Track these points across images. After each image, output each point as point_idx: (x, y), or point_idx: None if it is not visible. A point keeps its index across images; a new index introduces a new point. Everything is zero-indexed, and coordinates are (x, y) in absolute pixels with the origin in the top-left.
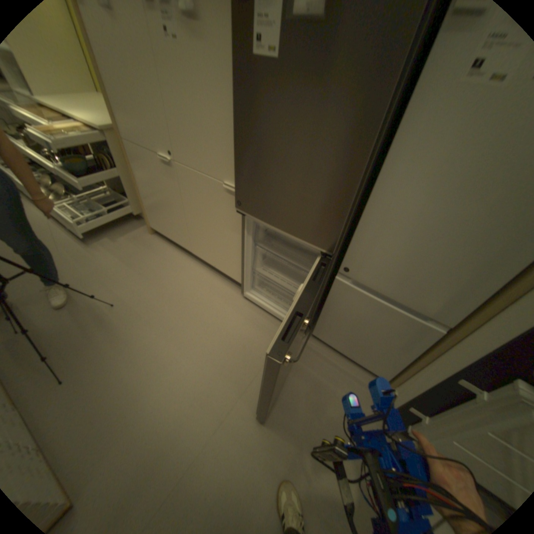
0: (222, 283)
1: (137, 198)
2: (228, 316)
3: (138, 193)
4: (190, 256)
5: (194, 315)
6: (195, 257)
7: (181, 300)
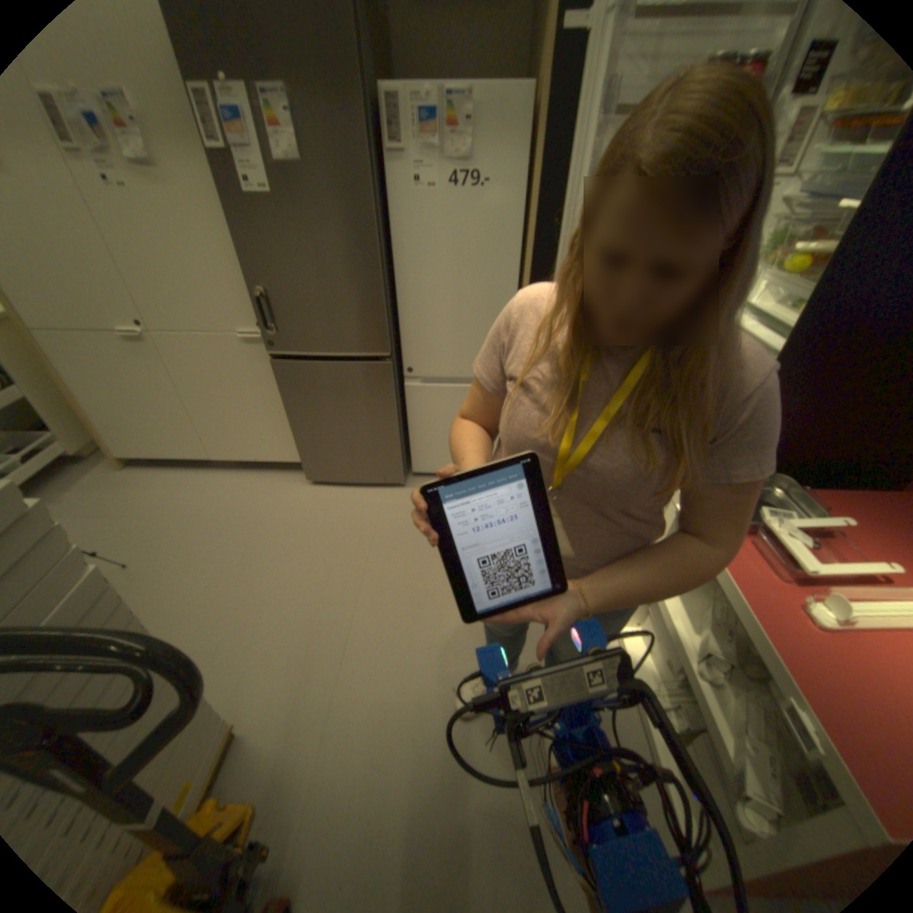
0: (276, 478)
1: (79, 416)
2: (306, 503)
3: (79, 408)
4: (207, 469)
5: (259, 521)
6: (216, 467)
7: (230, 516)
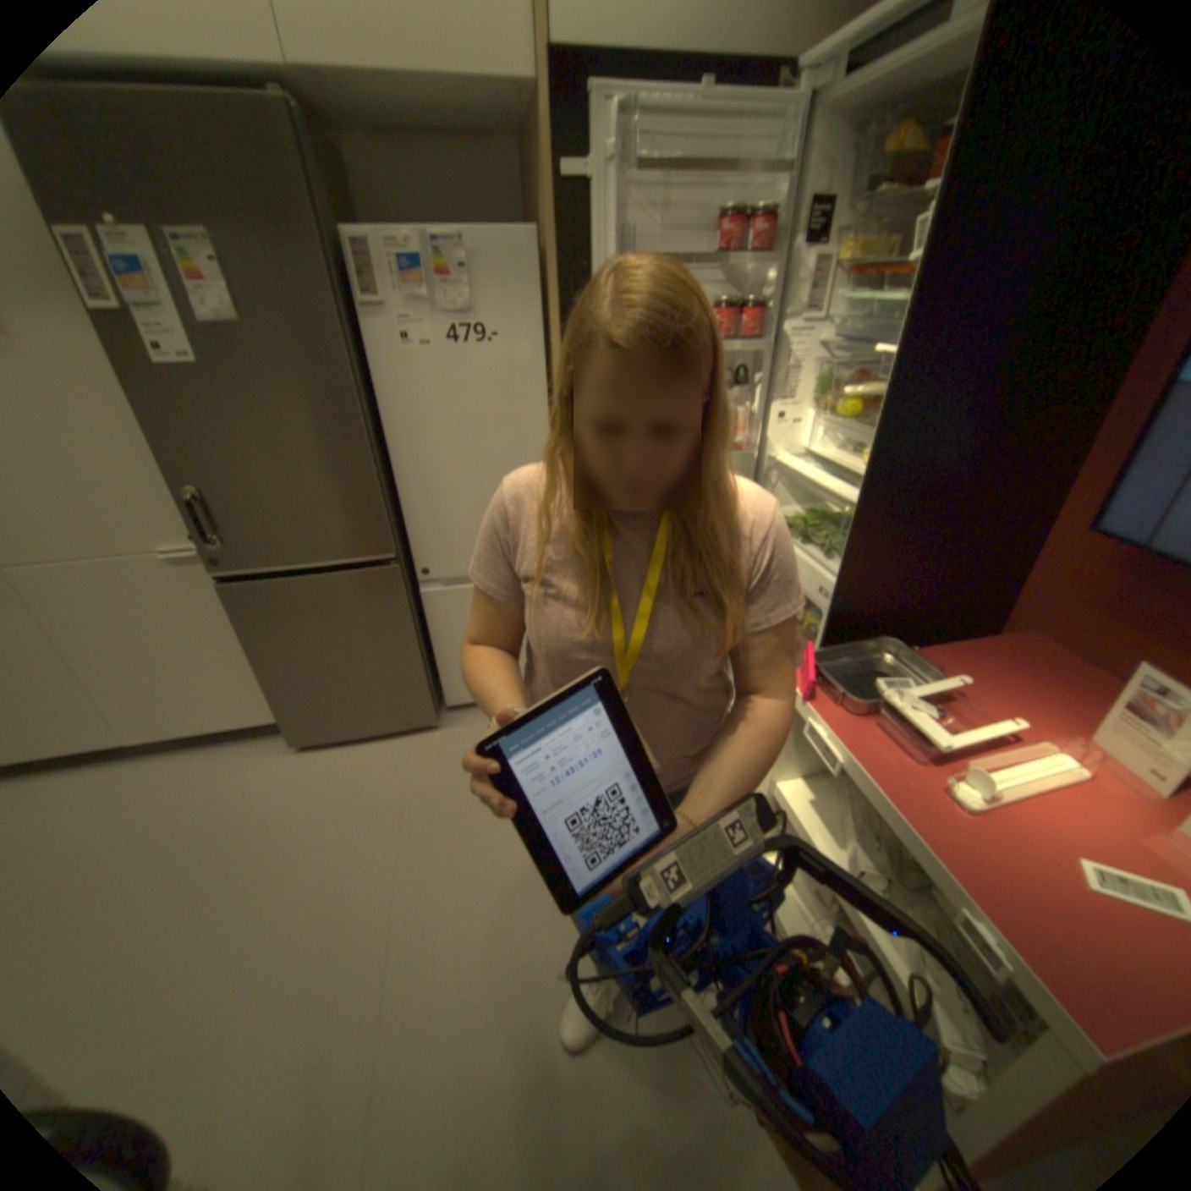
0: (237, 753)
1: None
2: (291, 782)
3: None
4: (117, 761)
5: (216, 827)
6: (132, 755)
7: (164, 829)
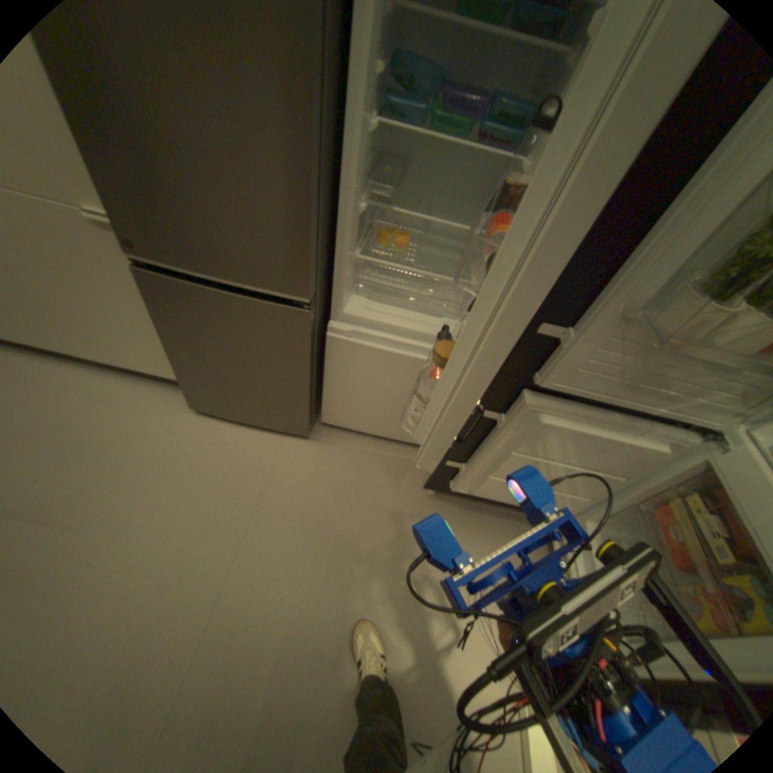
0: (154, 392)
1: None
2: (182, 440)
3: None
4: (70, 362)
5: (116, 458)
6: (82, 361)
7: (79, 442)
